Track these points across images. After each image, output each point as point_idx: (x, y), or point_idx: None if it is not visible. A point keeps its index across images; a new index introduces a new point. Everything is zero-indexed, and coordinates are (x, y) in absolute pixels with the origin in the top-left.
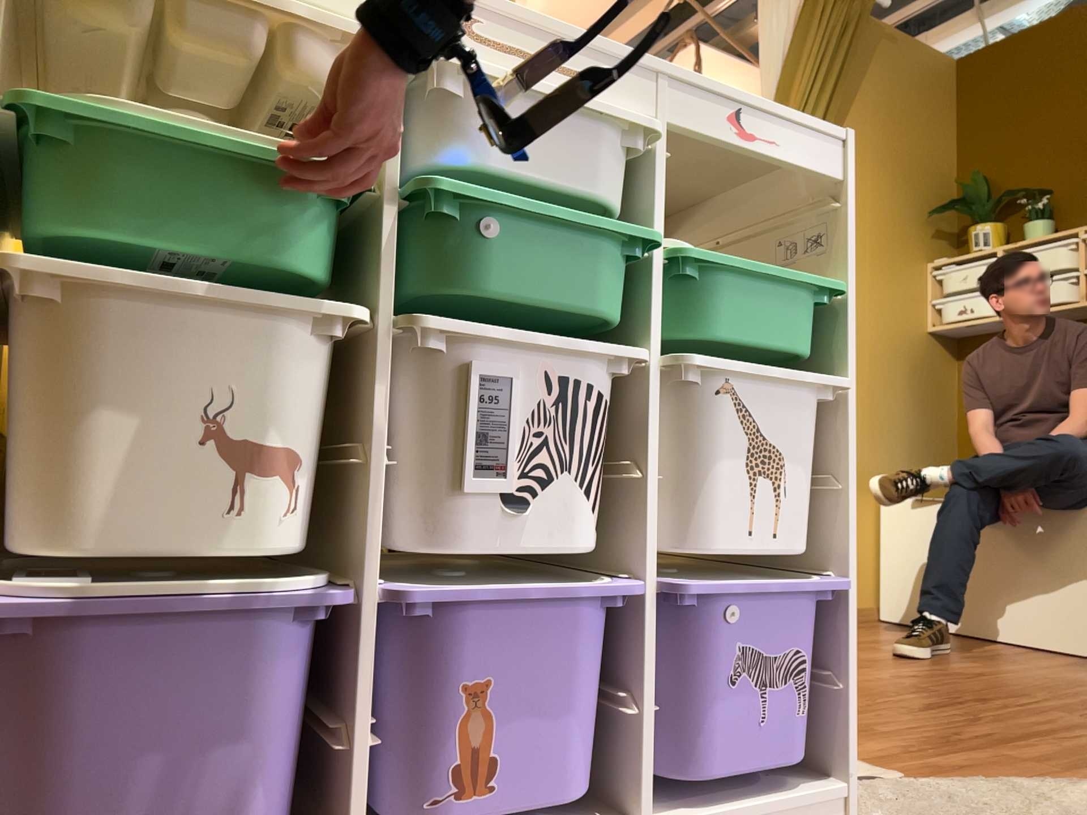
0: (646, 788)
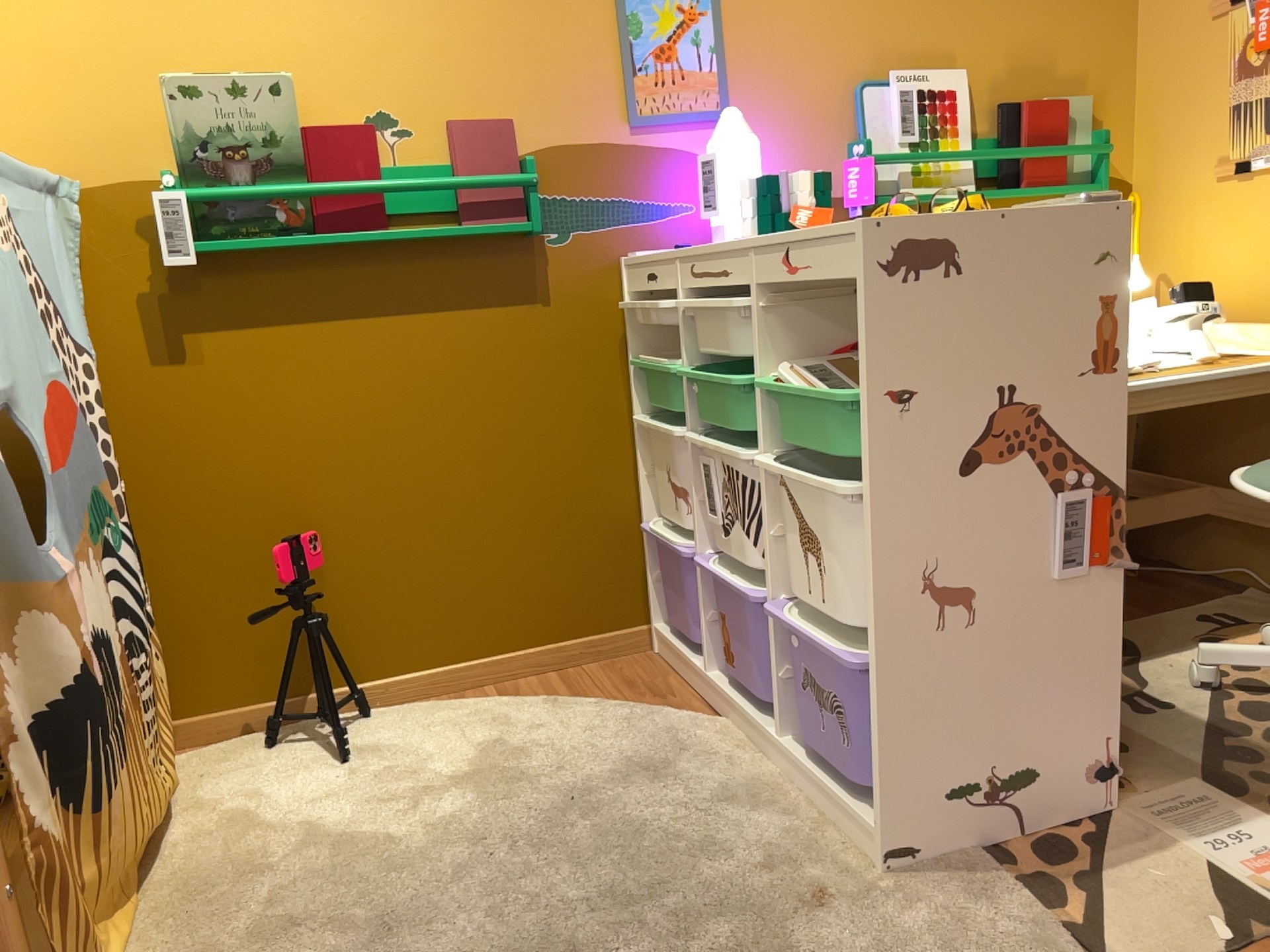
0: (783, 726)
